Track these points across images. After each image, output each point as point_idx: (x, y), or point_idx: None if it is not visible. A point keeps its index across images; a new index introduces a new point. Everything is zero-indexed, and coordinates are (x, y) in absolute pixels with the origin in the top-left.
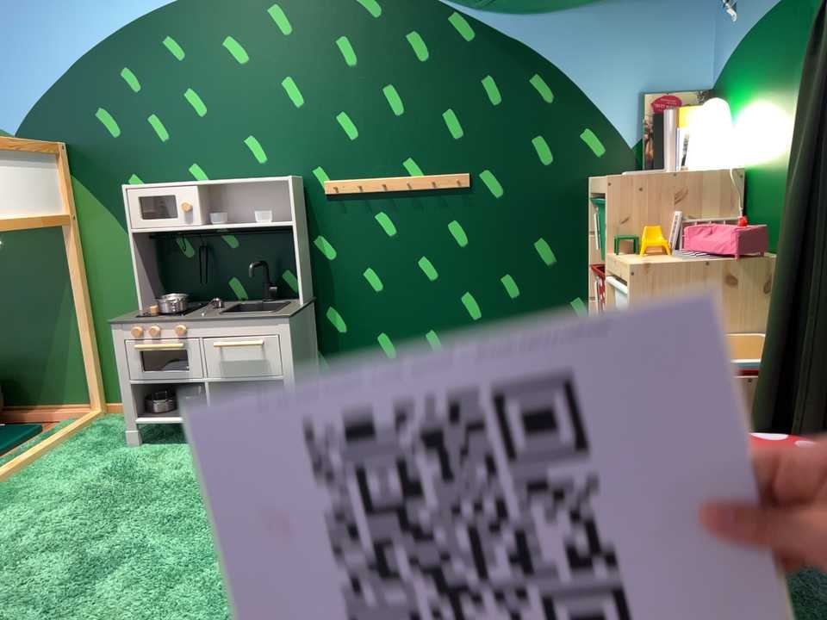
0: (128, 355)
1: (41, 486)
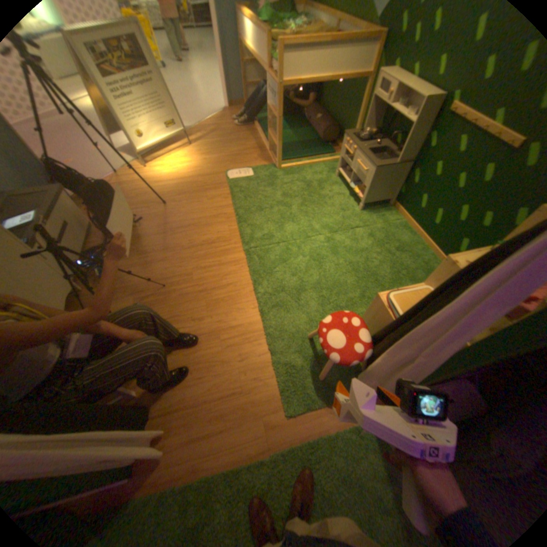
0: (343, 148)
1: (307, 174)
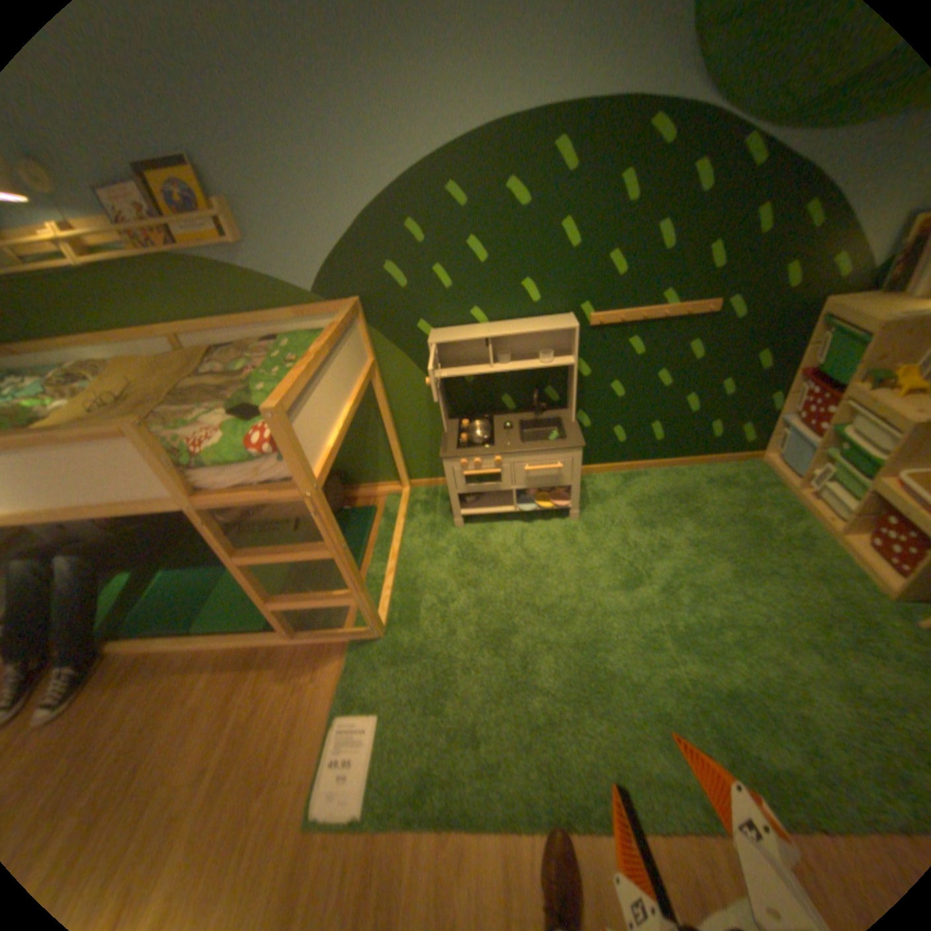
0: (455, 477)
1: (424, 574)
